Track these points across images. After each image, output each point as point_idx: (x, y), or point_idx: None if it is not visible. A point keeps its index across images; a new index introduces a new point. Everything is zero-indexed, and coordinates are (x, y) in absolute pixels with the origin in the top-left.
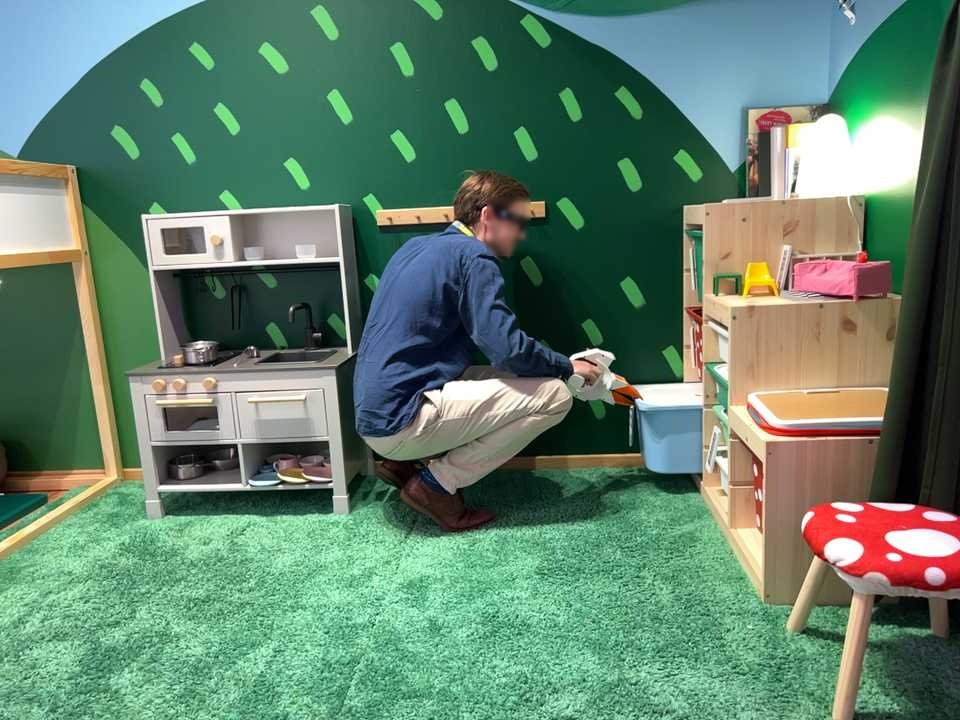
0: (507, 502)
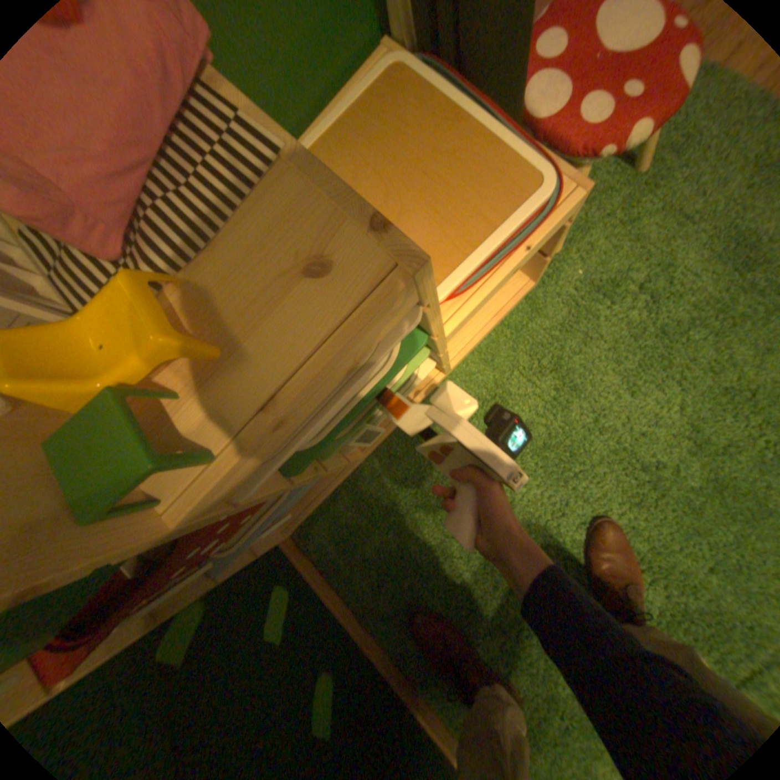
0: (535, 654)
